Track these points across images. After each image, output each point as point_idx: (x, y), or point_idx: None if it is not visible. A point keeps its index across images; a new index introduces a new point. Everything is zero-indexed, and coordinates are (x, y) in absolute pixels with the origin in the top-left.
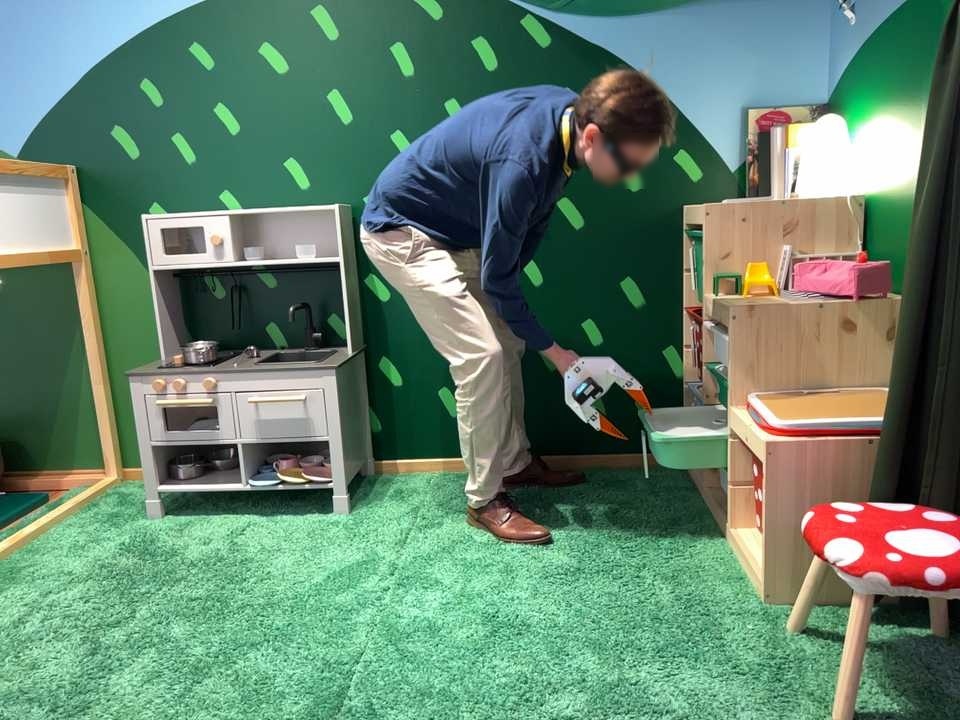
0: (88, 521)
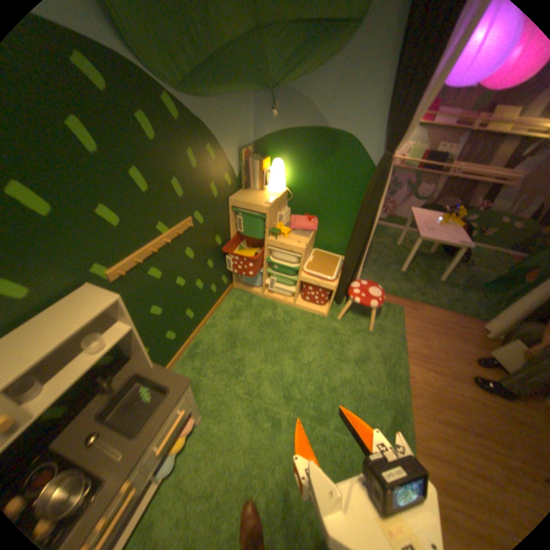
0: None
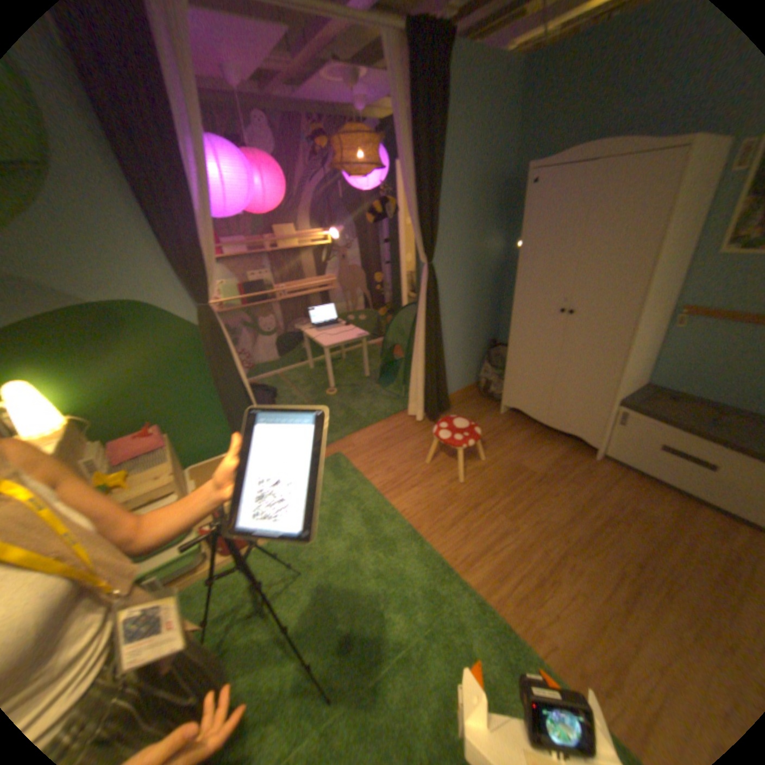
0: None
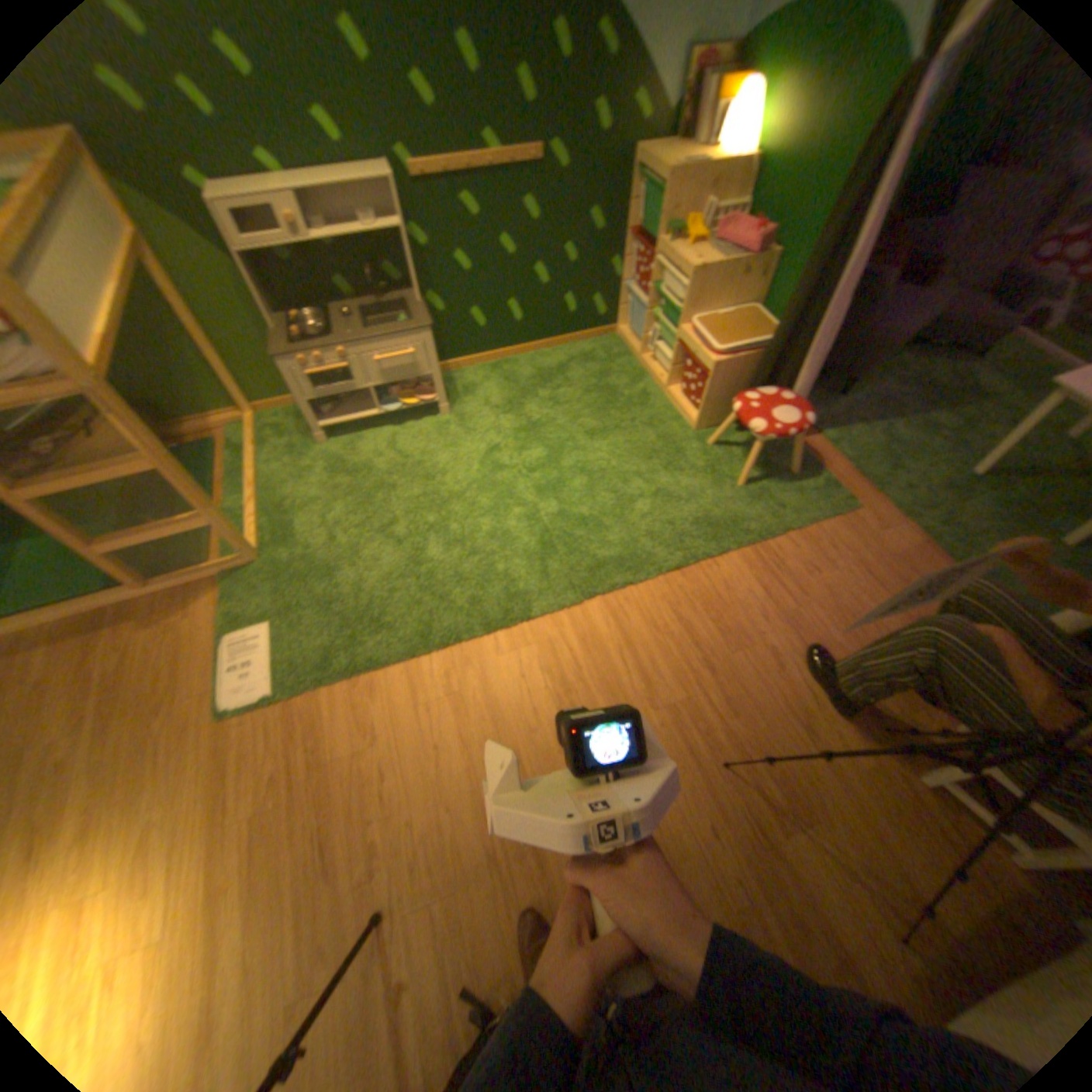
0: (275, 456)
